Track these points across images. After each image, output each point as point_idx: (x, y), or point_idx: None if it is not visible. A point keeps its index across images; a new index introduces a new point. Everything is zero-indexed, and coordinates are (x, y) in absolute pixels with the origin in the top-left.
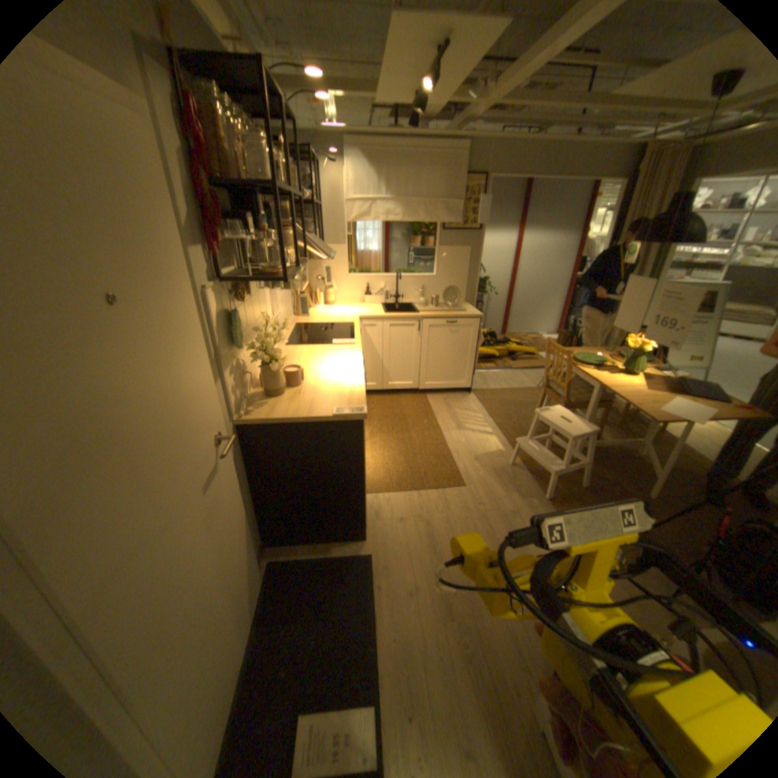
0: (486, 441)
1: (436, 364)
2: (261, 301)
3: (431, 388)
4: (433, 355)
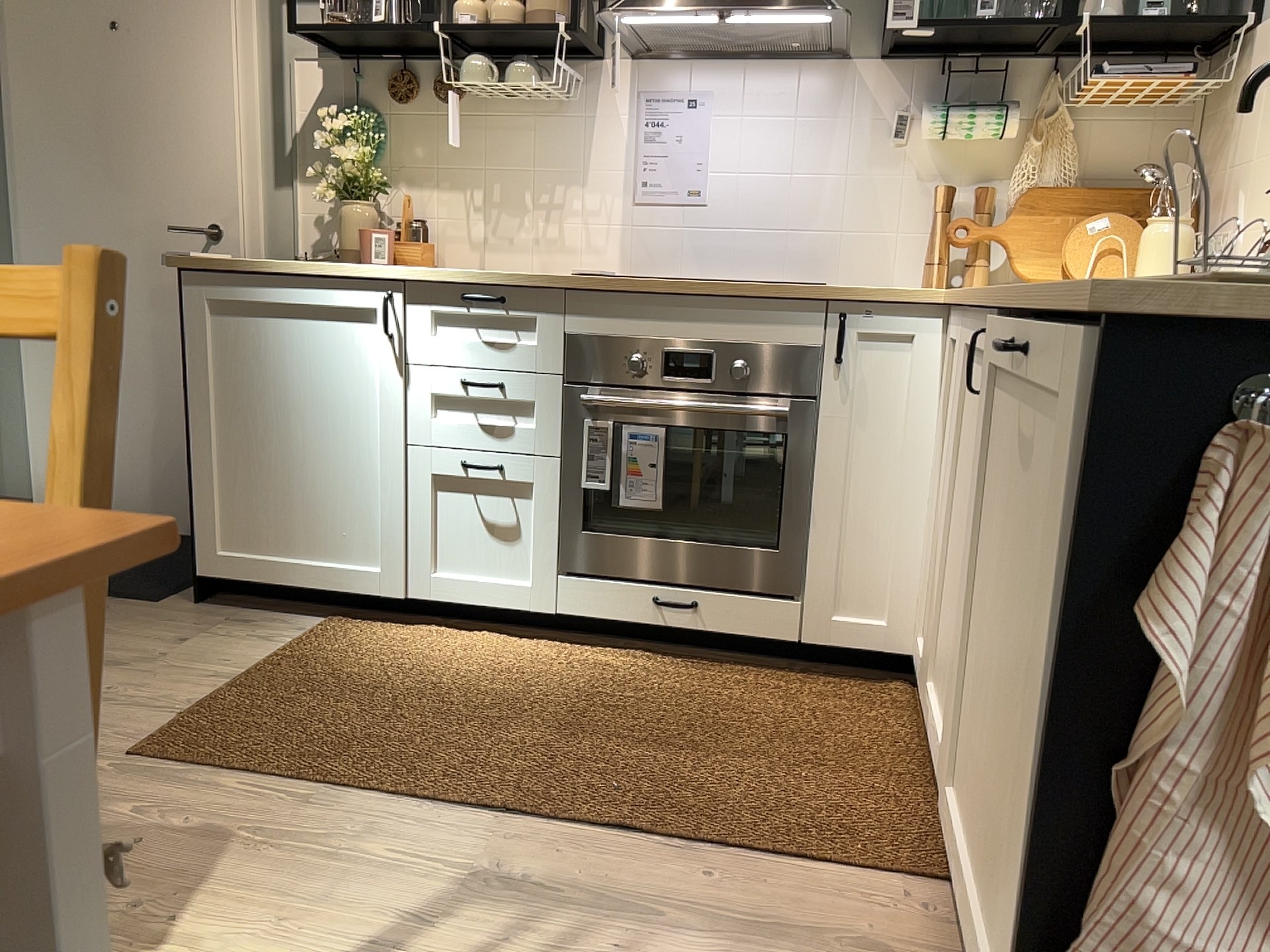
0: (283, 950)
1: (991, 689)
2: (566, 146)
3: (958, 861)
4: (994, 610)
